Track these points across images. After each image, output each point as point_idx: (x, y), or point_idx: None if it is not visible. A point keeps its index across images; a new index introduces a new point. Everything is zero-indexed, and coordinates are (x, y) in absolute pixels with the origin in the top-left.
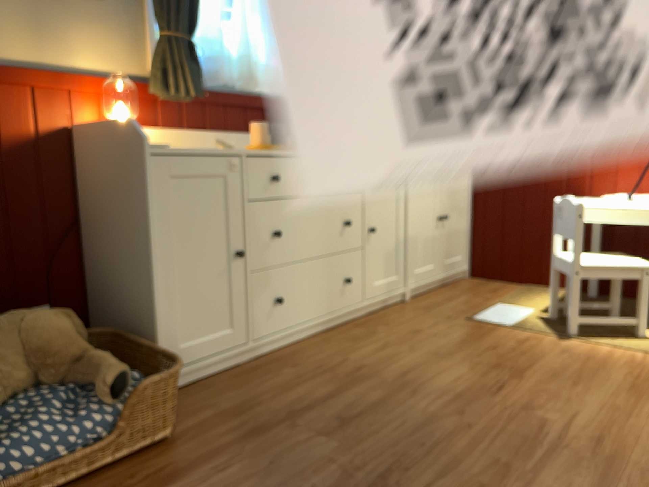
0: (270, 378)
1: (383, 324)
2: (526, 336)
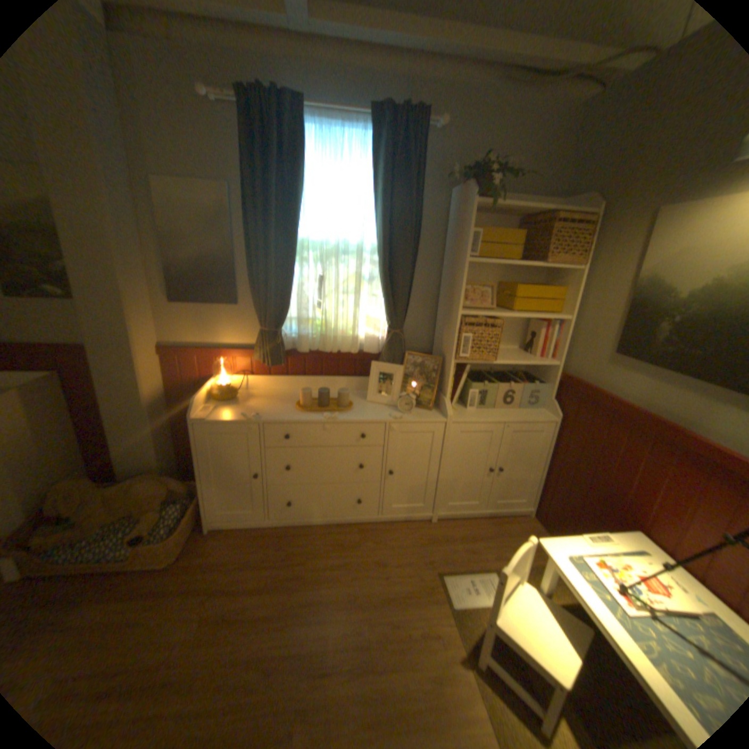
0: (254, 553)
1: (377, 542)
2: (442, 636)
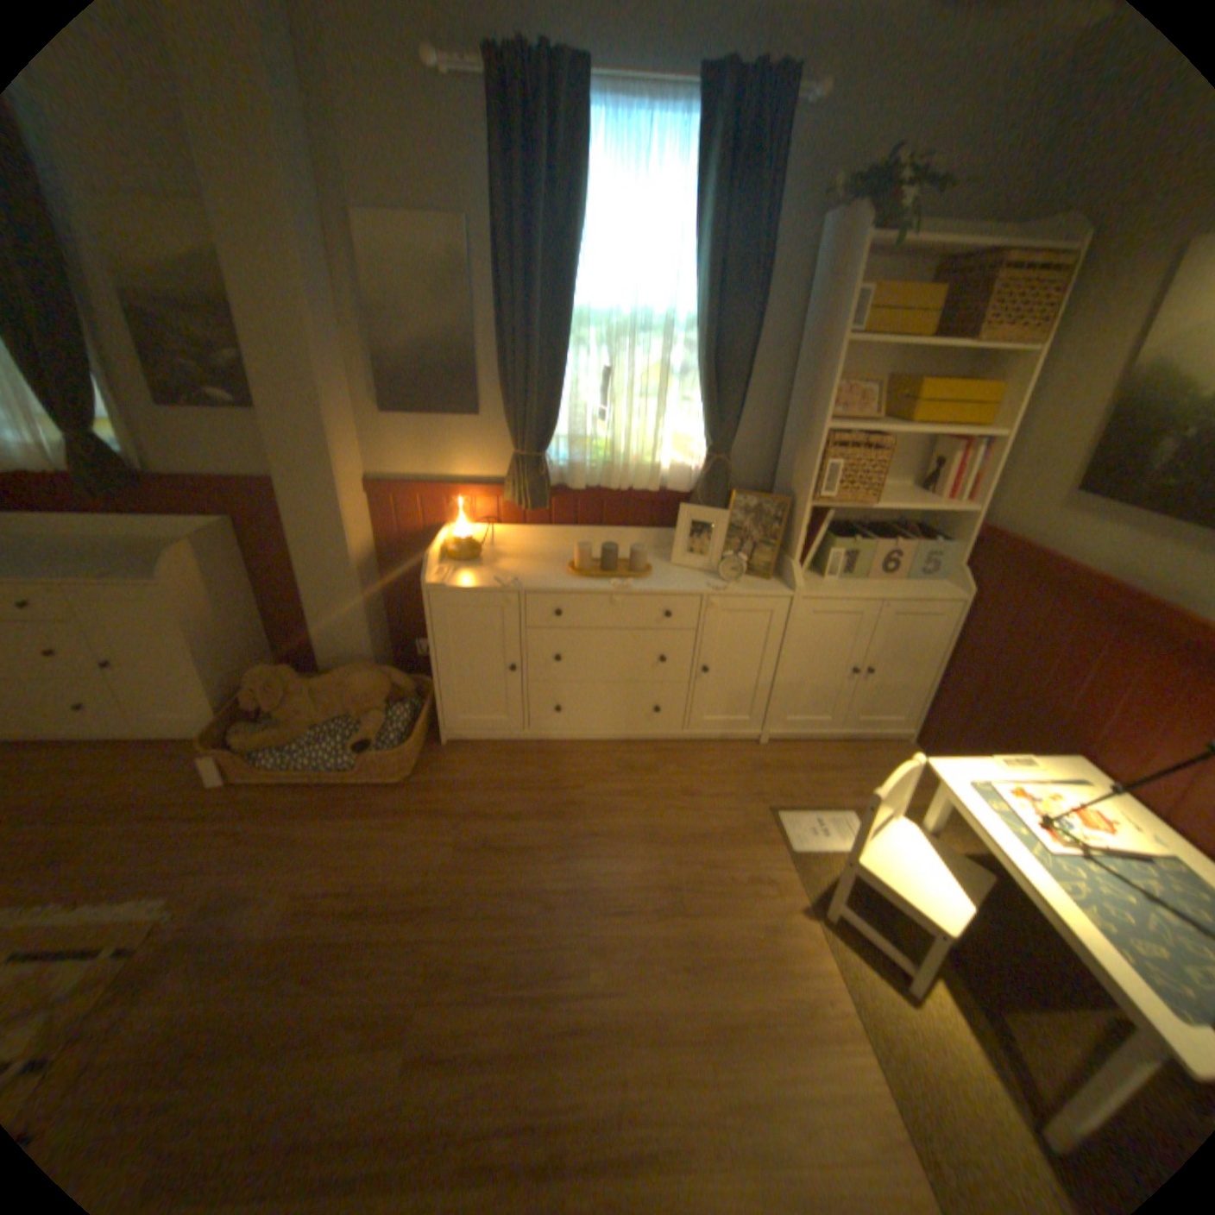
0: (513, 770)
1: (681, 764)
2: (776, 881)
